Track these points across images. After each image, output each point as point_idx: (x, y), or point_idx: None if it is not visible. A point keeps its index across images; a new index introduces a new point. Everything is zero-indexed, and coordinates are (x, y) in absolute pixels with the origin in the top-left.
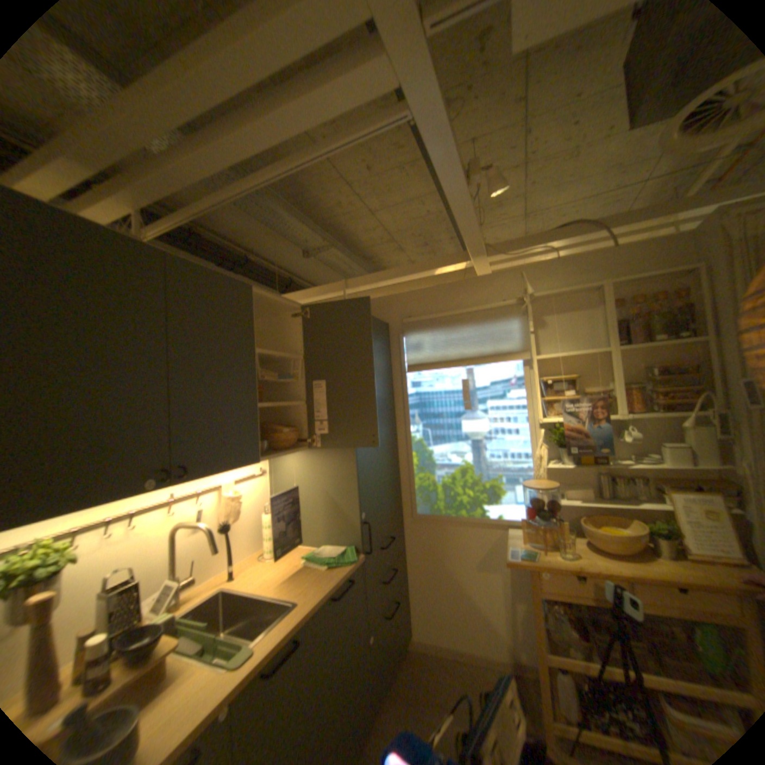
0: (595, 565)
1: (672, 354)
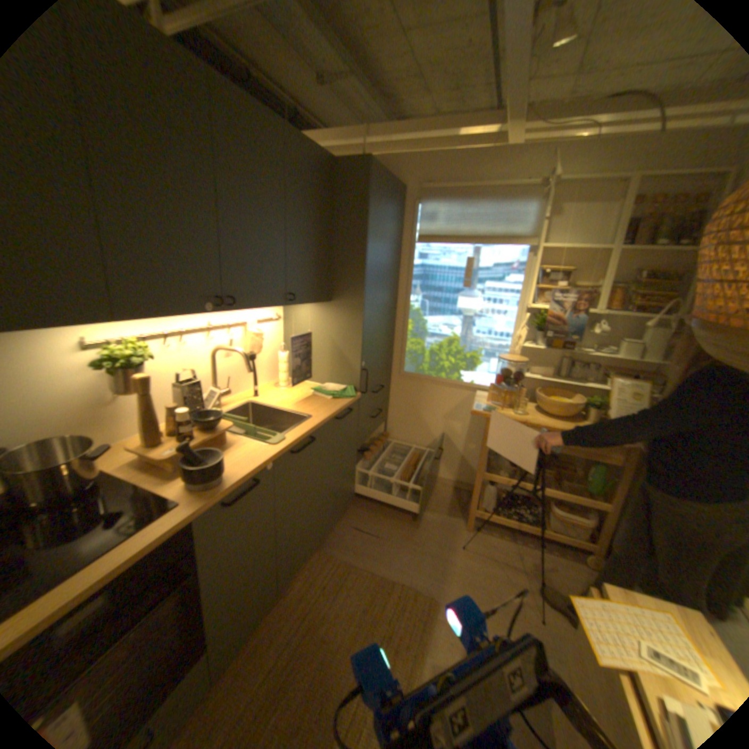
0: (536, 420)
1: (664, 260)
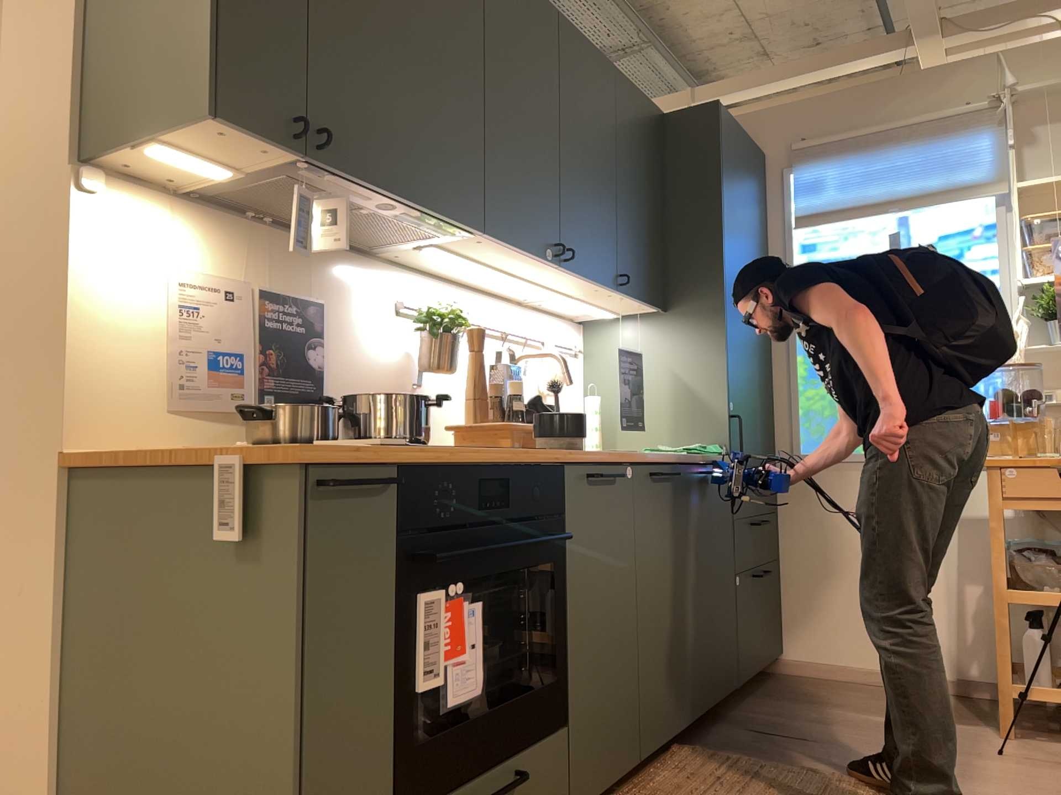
0: None
1: None
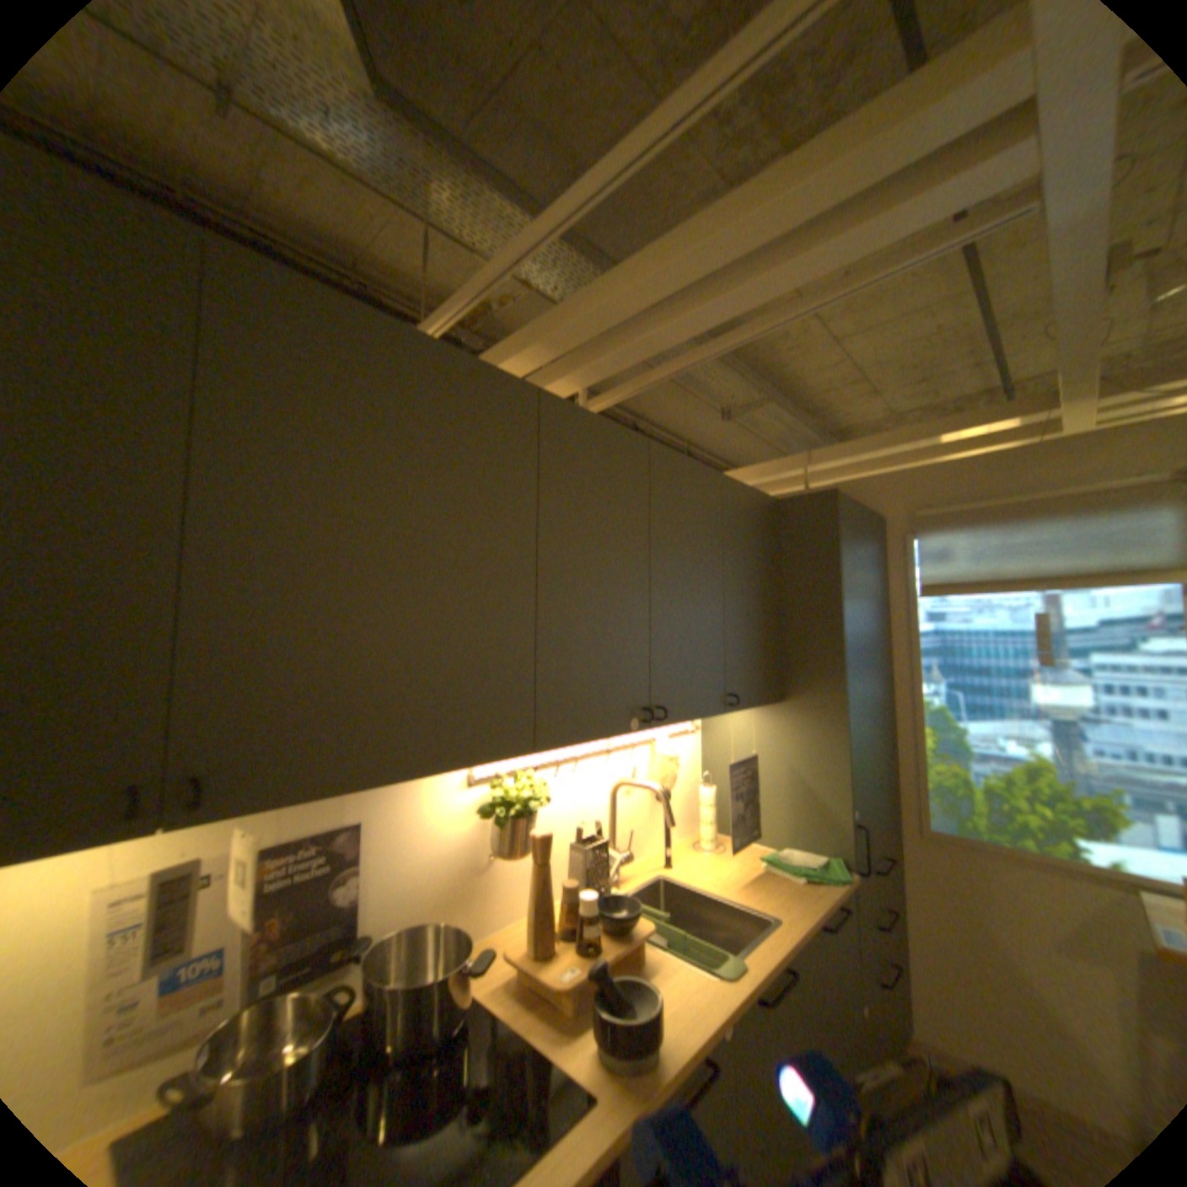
0: None
1: None
